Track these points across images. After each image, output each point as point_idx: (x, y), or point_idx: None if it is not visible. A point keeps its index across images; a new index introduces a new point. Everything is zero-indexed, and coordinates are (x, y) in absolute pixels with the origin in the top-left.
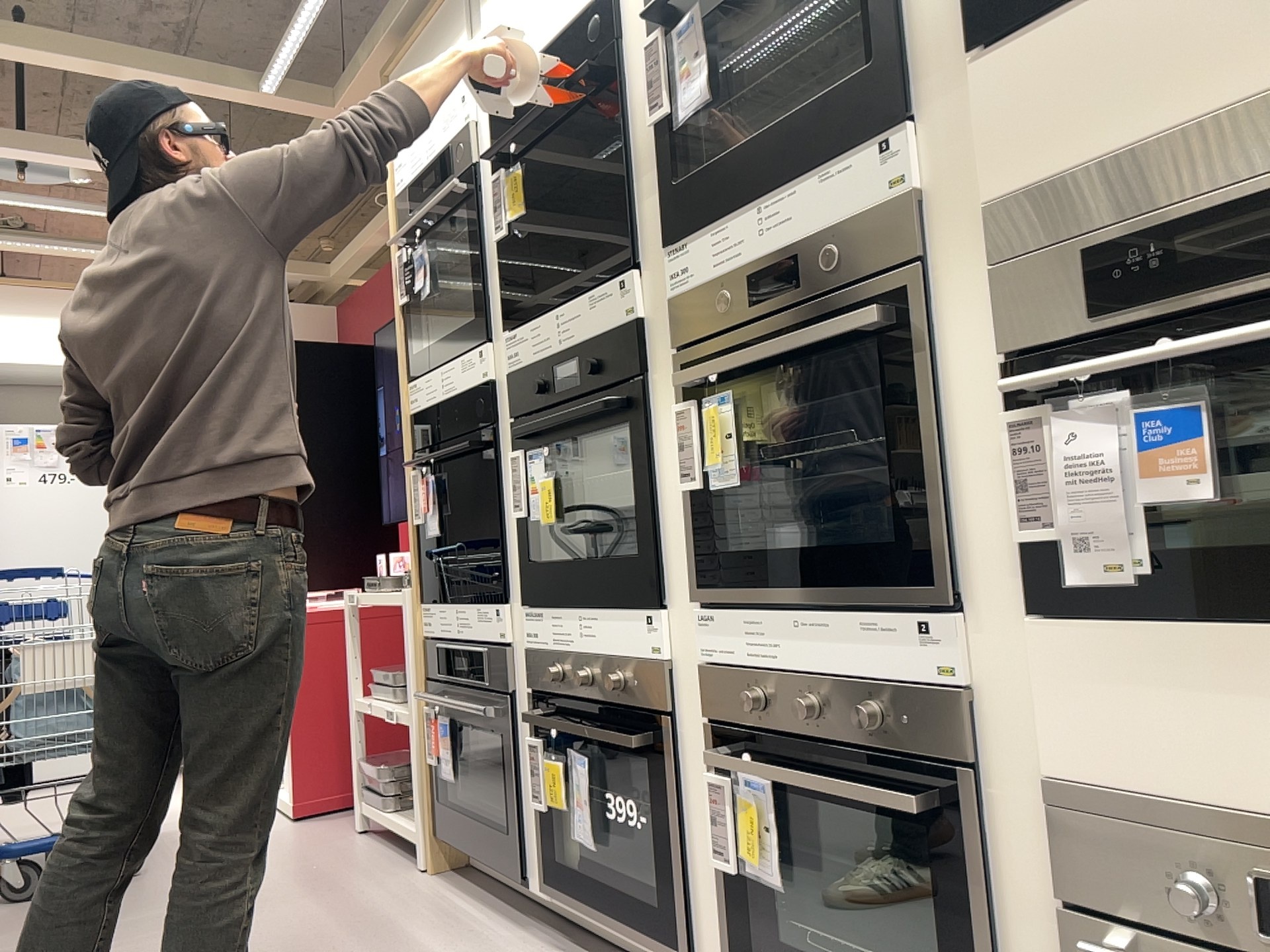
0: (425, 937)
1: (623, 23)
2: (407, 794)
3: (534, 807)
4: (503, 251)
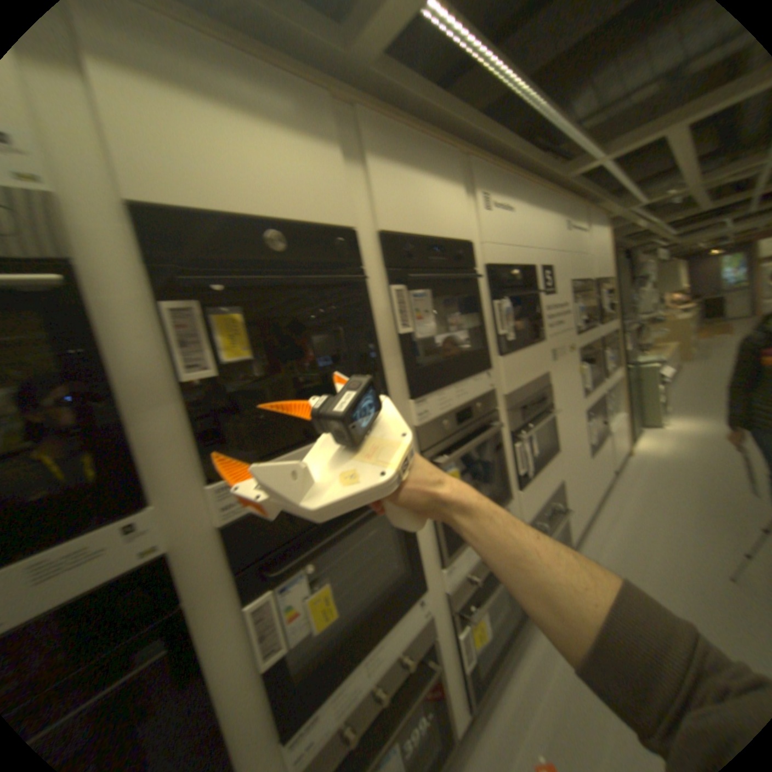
0: None
1: (363, 258)
2: None
3: None
4: (191, 390)
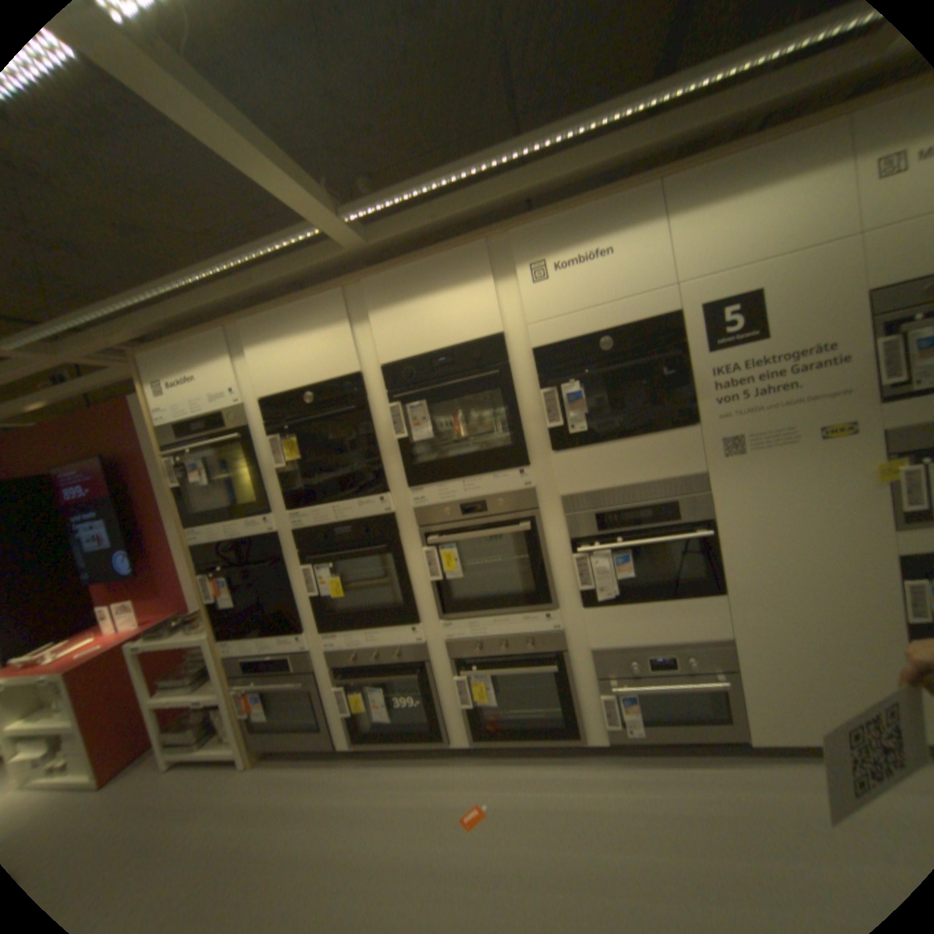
0: (291, 802)
1: (367, 389)
2: (204, 738)
3: (341, 717)
4: (279, 473)
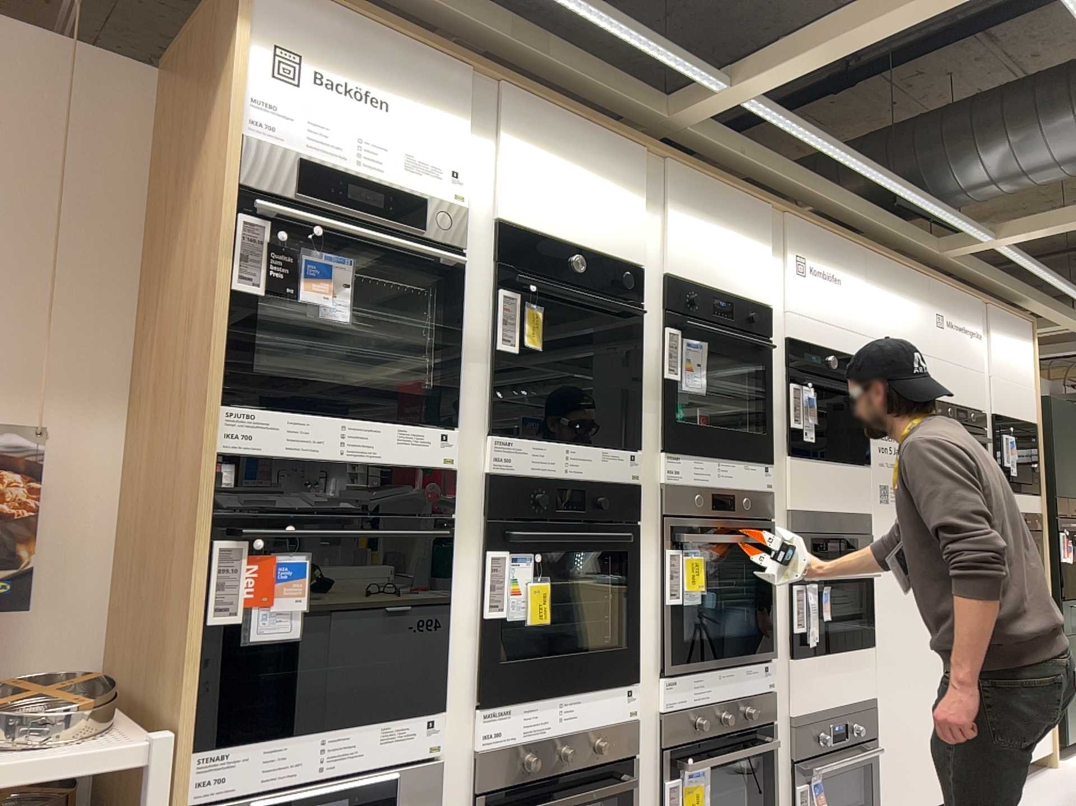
0: None
1: (639, 298)
2: None
3: None
4: (498, 360)
